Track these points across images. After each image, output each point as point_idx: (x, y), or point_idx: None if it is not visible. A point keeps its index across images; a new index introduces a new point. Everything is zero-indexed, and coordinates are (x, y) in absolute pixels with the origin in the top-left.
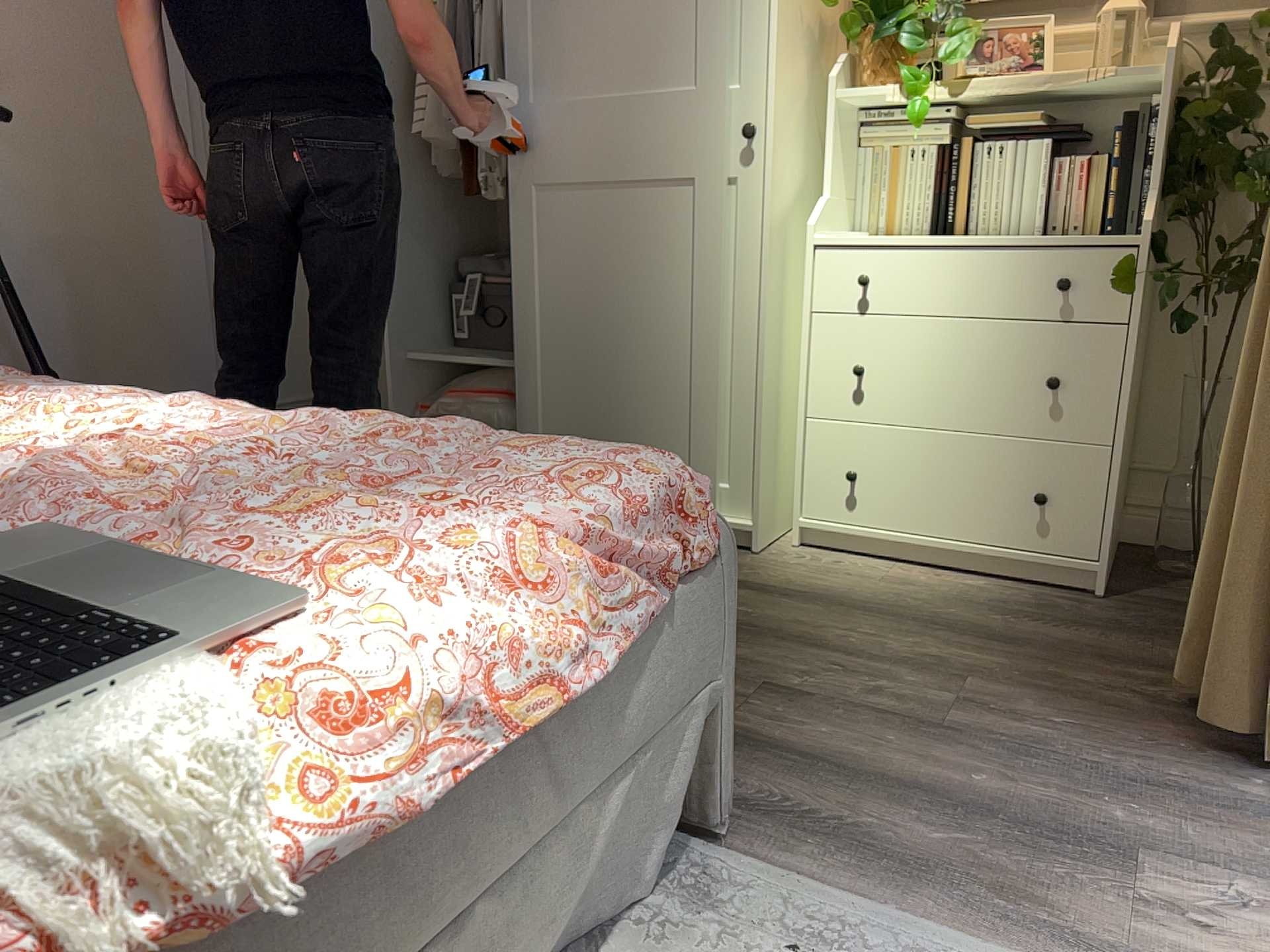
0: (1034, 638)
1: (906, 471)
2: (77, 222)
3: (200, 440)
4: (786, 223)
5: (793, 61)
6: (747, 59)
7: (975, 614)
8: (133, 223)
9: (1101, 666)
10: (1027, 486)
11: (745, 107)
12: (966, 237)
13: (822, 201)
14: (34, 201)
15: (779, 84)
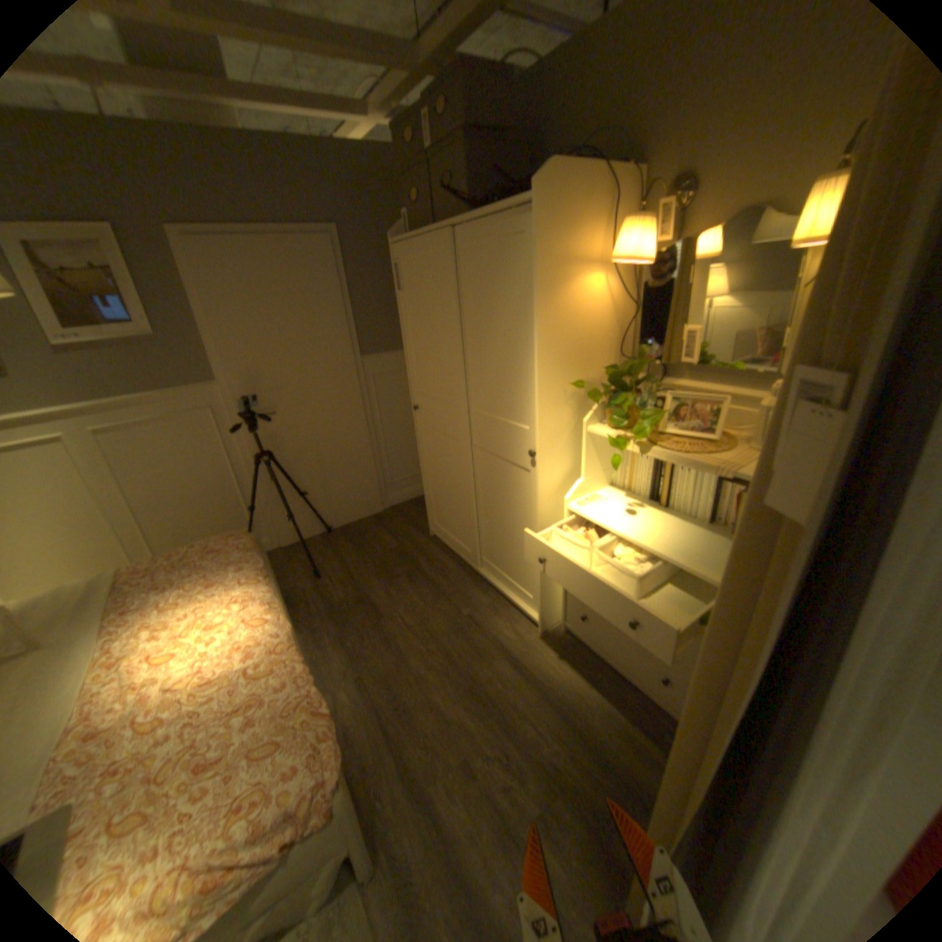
0: (625, 770)
1: (607, 630)
2: (314, 433)
3: (205, 681)
4: (558, 493)
5: (559, 417)
6: (532, 418)
7: (611, 731)
8: (336, 428)
9: (643, 815)
10: (661, 671)
11: (532, 440)
12: (660, 516)
13: (578, 483)
14: (297, 430)
15: (545, 435)
